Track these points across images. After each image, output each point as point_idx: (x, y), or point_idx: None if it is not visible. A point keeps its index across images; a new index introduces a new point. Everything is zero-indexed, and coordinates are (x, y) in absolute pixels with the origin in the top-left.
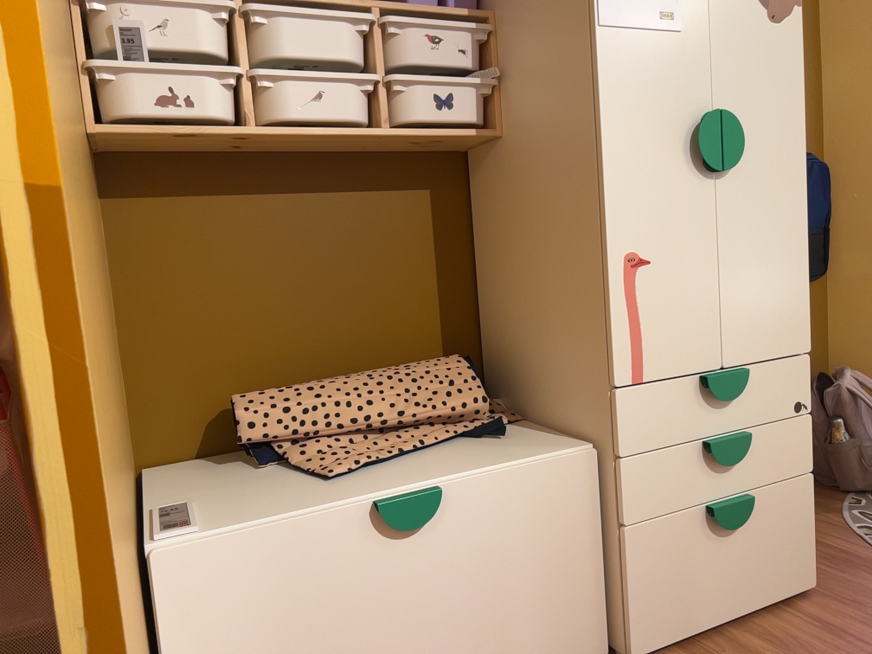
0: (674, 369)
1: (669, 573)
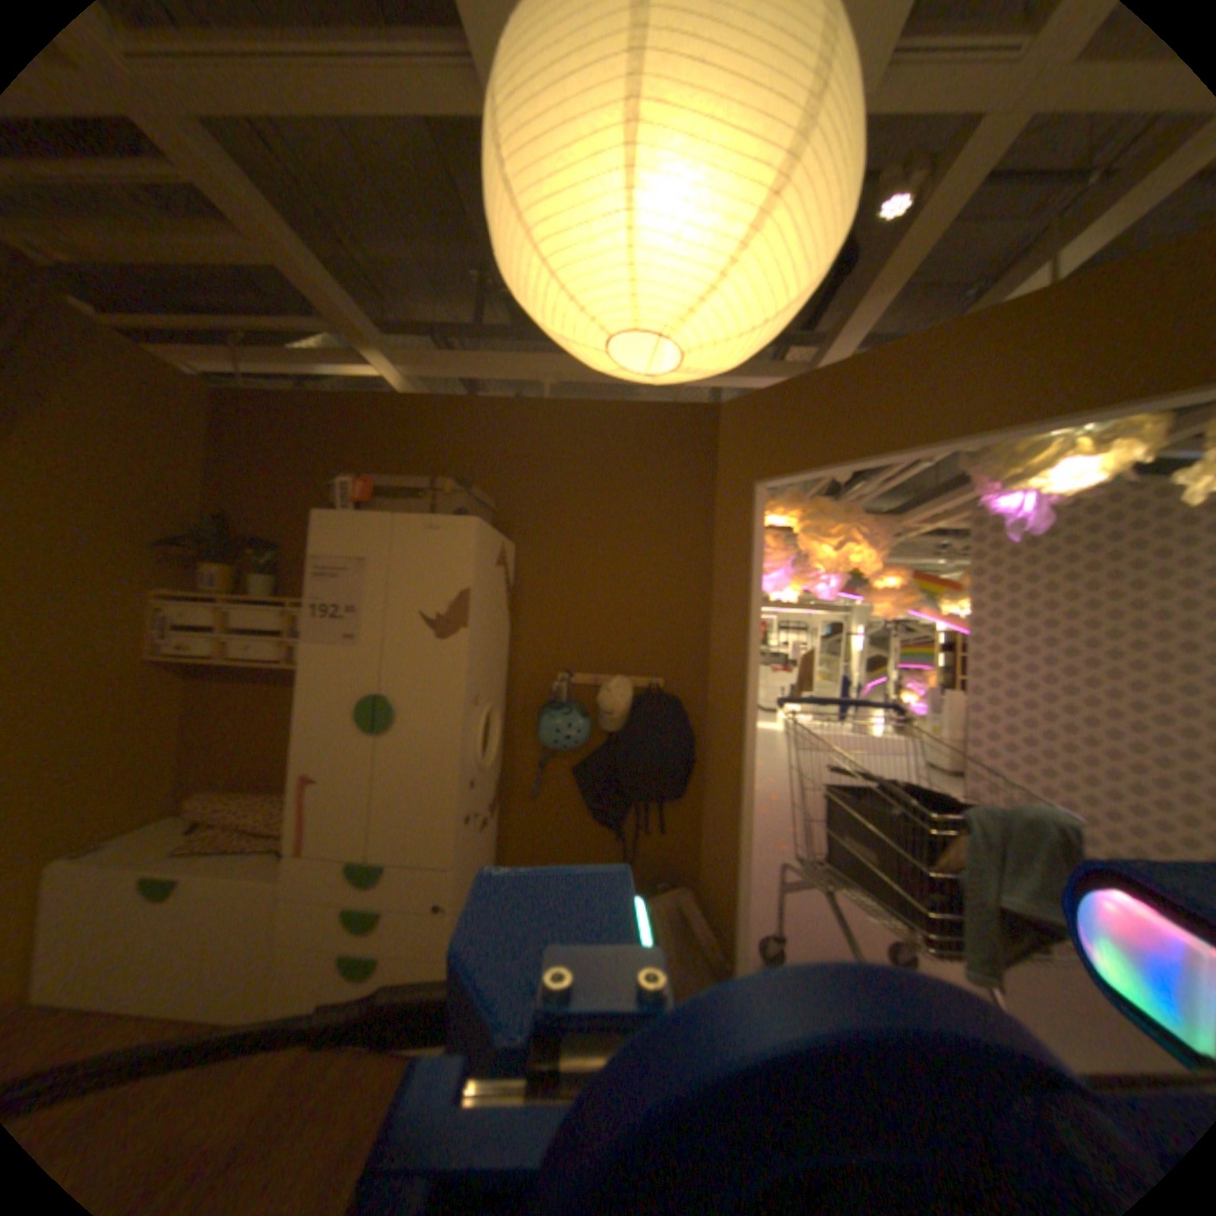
0: (320, 856)
1: (298, 994)
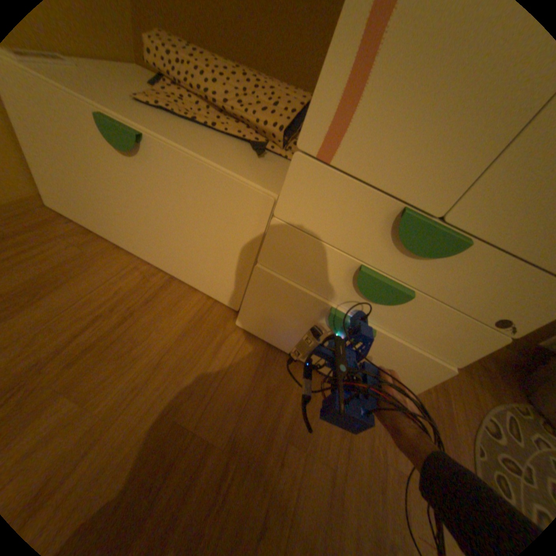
0: (375, 173)
1: (279, 309)
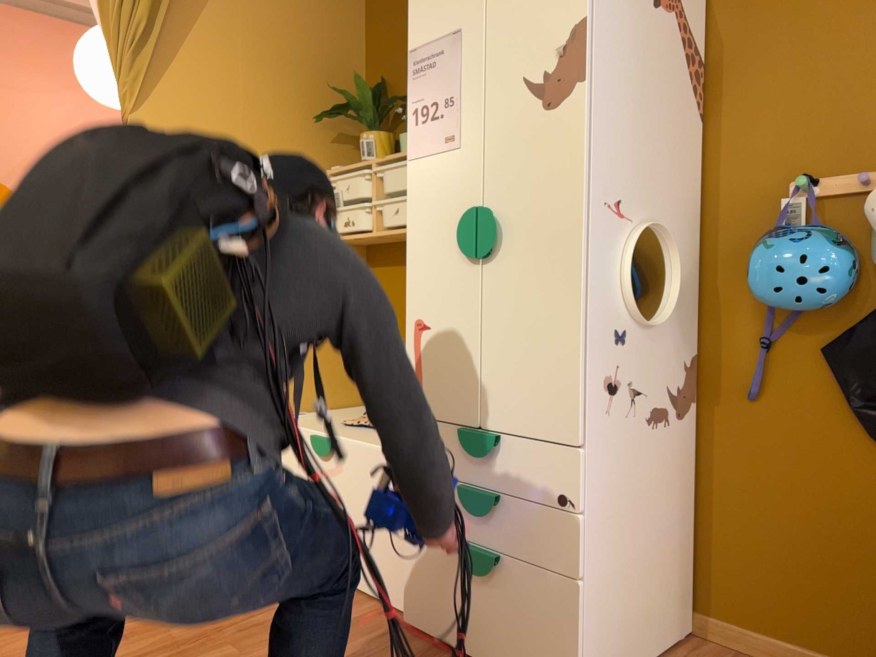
0: (441, 415)
1: (430, 577)
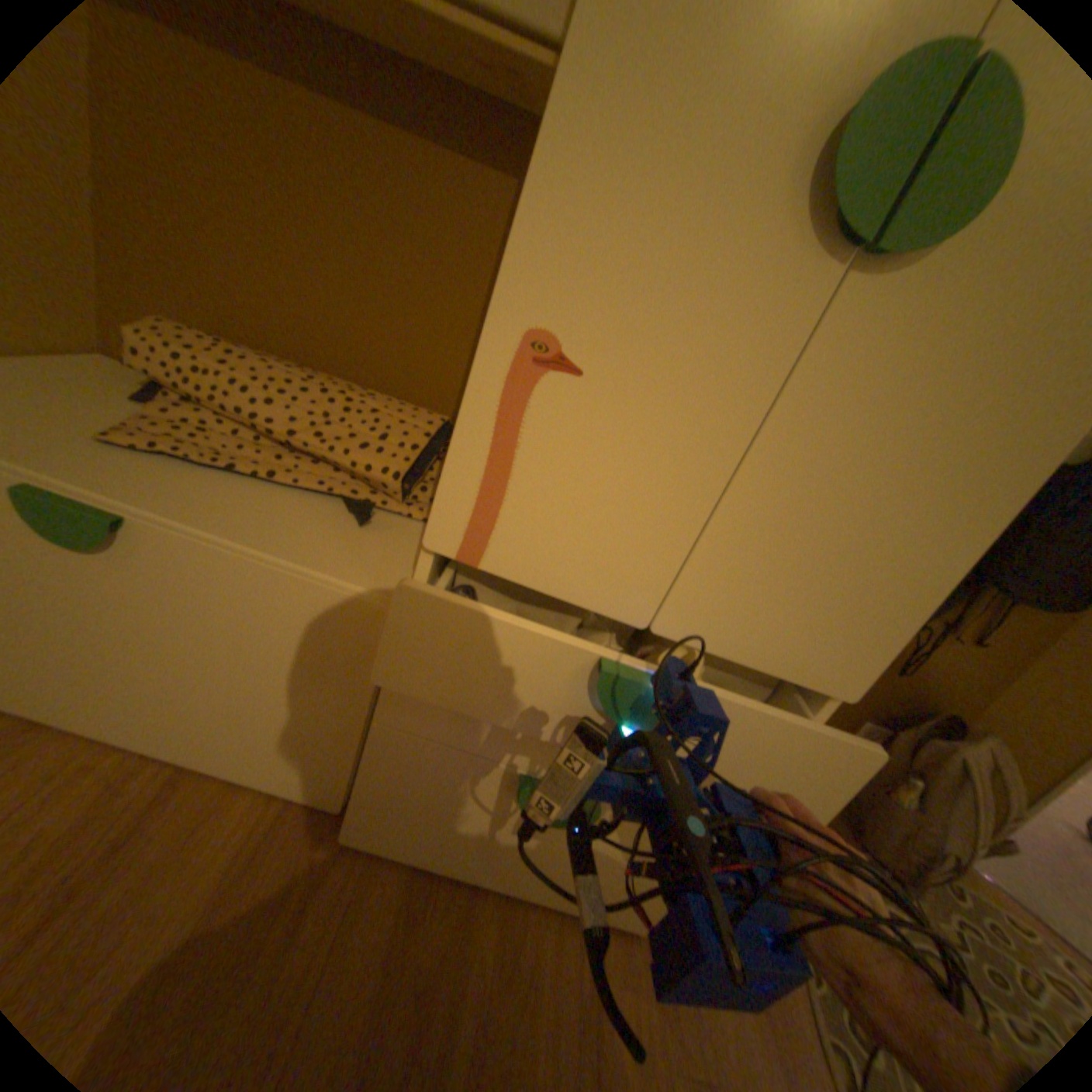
0: (546, 578)
1: (426, 800)
